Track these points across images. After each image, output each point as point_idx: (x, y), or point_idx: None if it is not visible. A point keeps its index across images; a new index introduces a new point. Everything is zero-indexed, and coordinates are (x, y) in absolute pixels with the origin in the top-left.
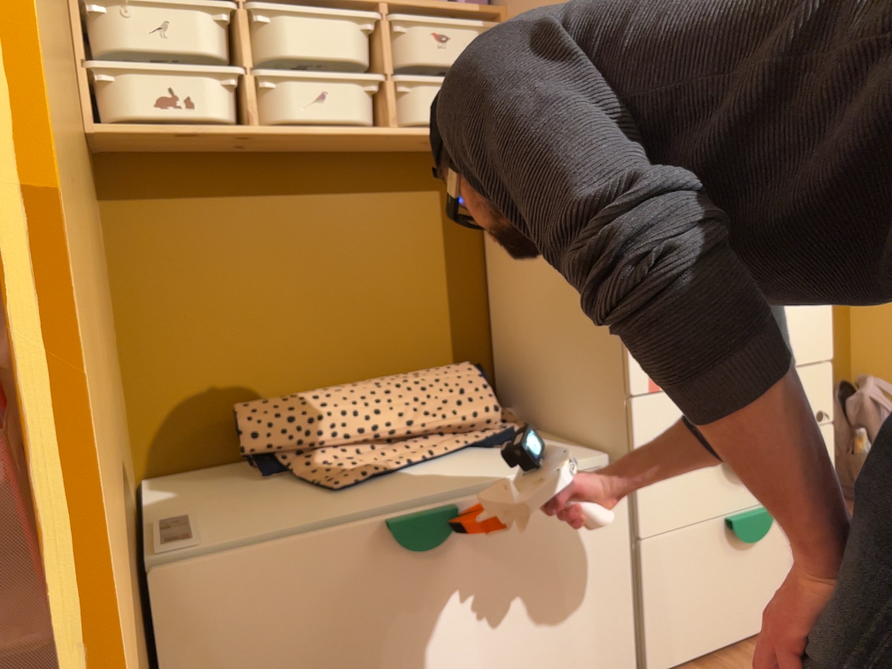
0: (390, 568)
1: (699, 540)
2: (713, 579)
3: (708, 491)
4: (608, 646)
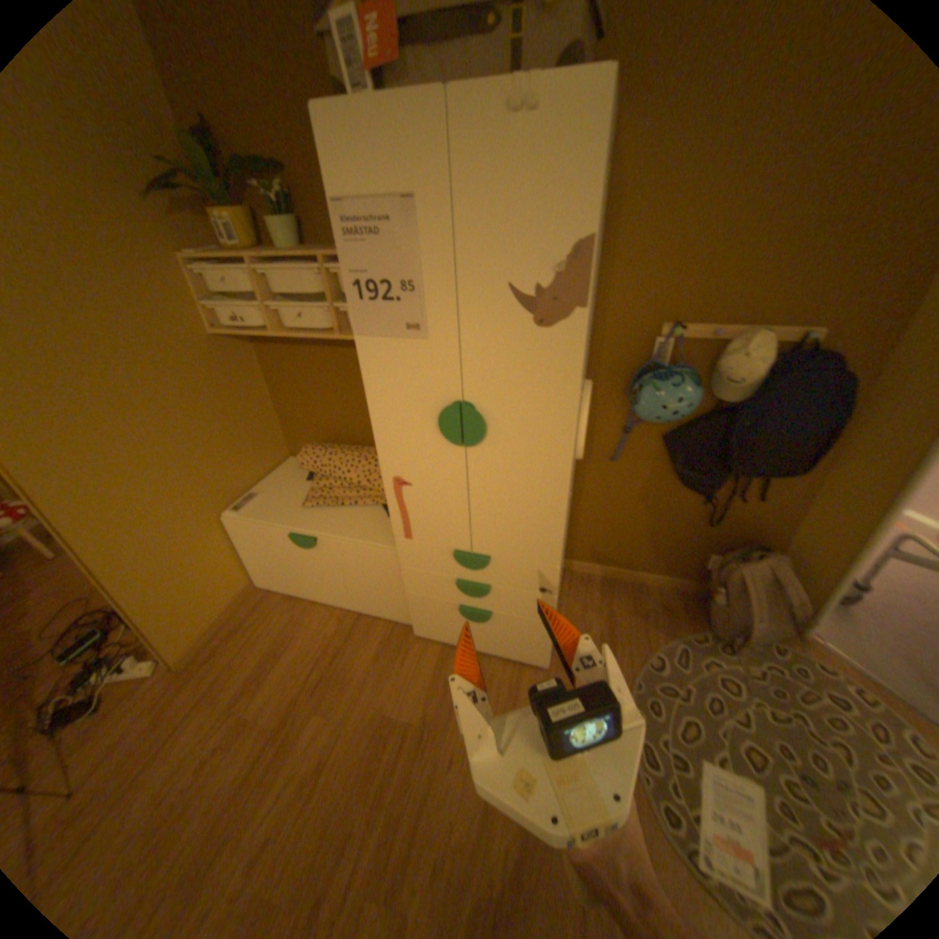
0: (299, 550)
1: (441, 606)
2: (451, 623)
3: (447, 591)
4: (404, 615)
